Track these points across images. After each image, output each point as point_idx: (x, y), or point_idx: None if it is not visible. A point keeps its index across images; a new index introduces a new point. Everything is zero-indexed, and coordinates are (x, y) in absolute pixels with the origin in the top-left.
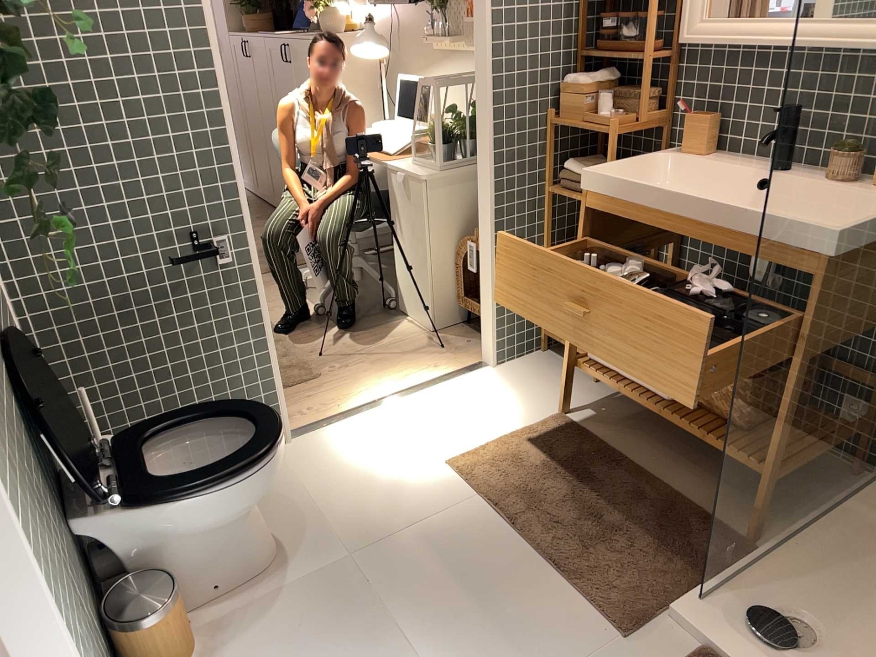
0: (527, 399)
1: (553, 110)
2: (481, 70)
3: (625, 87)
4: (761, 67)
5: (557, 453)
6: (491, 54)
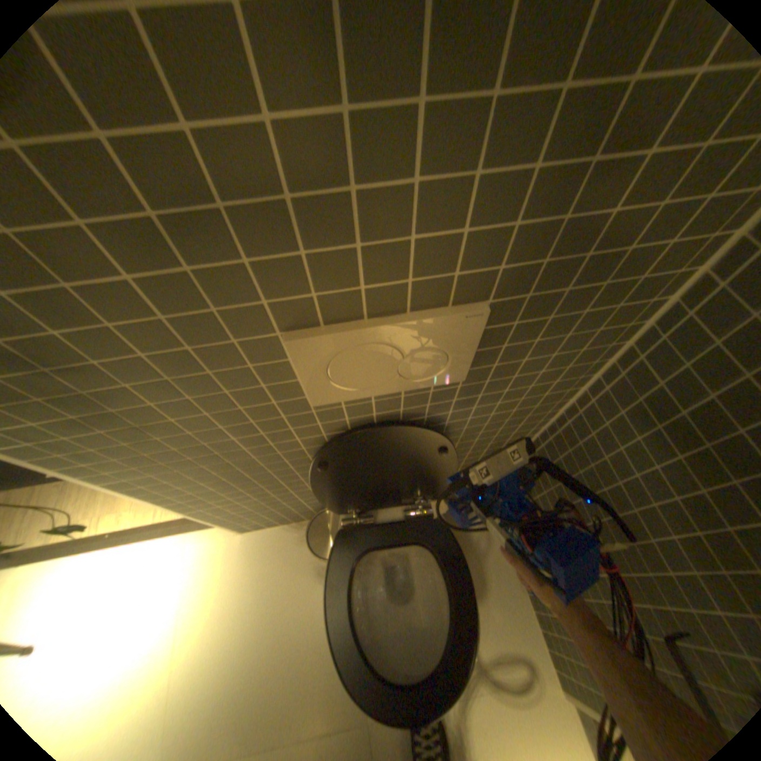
0: None
1: None
2: None
3: None
4: None
5: None
6: None
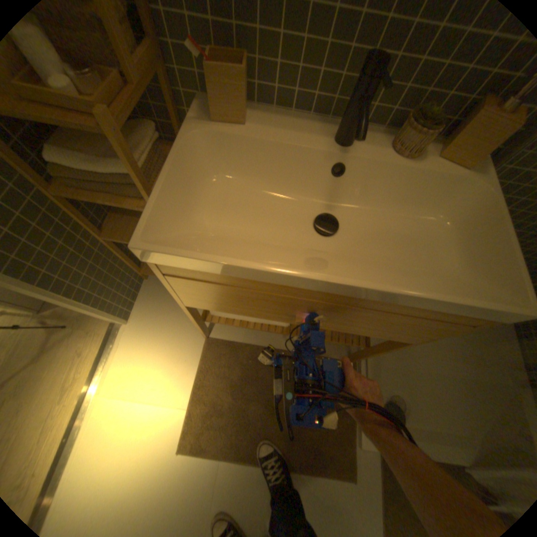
0: (173, 341)
1: None
2: None
3: None
4: None
5: (230, 380)
6: None
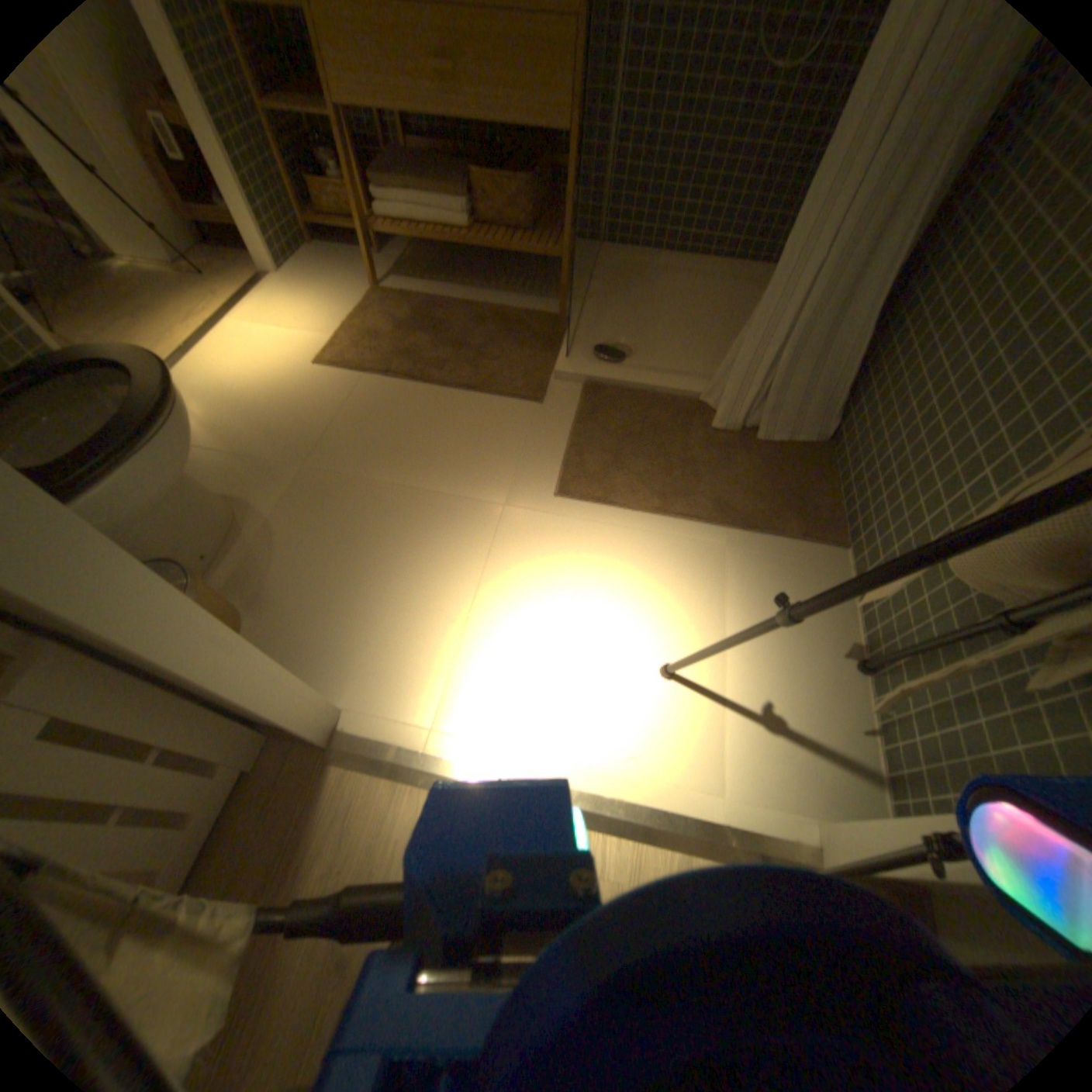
0: (332, 286)
1: None
2: None
3: None
4: None
5: (394, 314)
6: None
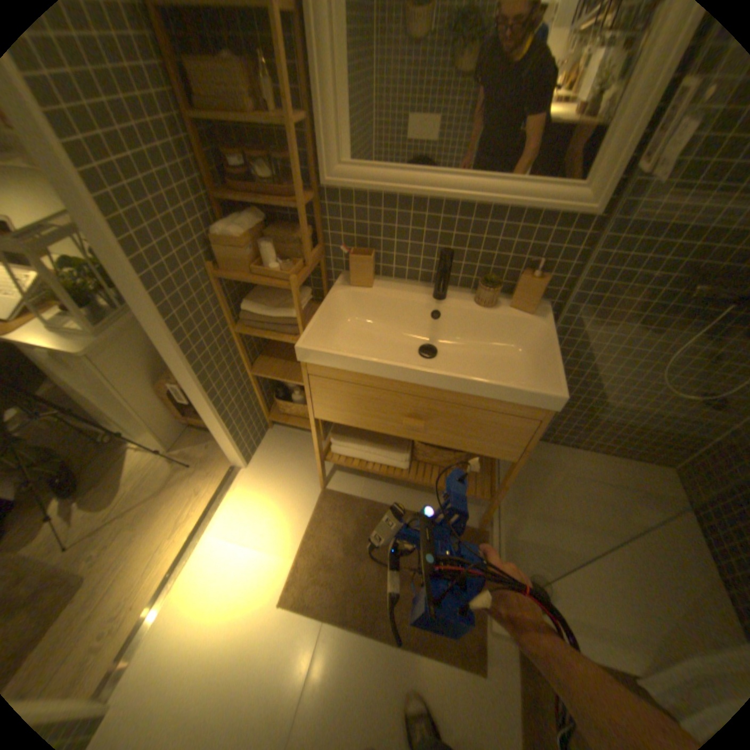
0: (289, 488)
1: (210, 263)
2: (99, 249)
3: (264, 217)
4: (402, 205)
5: (343, 532)
6: (106, 229)
